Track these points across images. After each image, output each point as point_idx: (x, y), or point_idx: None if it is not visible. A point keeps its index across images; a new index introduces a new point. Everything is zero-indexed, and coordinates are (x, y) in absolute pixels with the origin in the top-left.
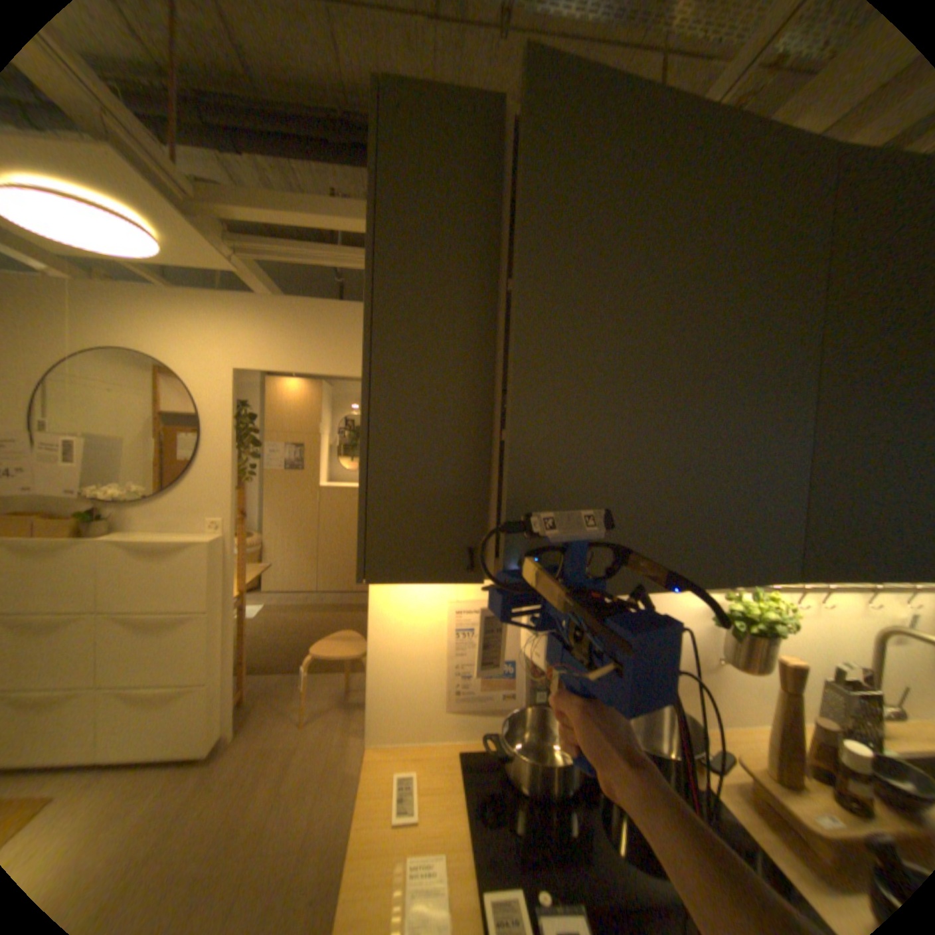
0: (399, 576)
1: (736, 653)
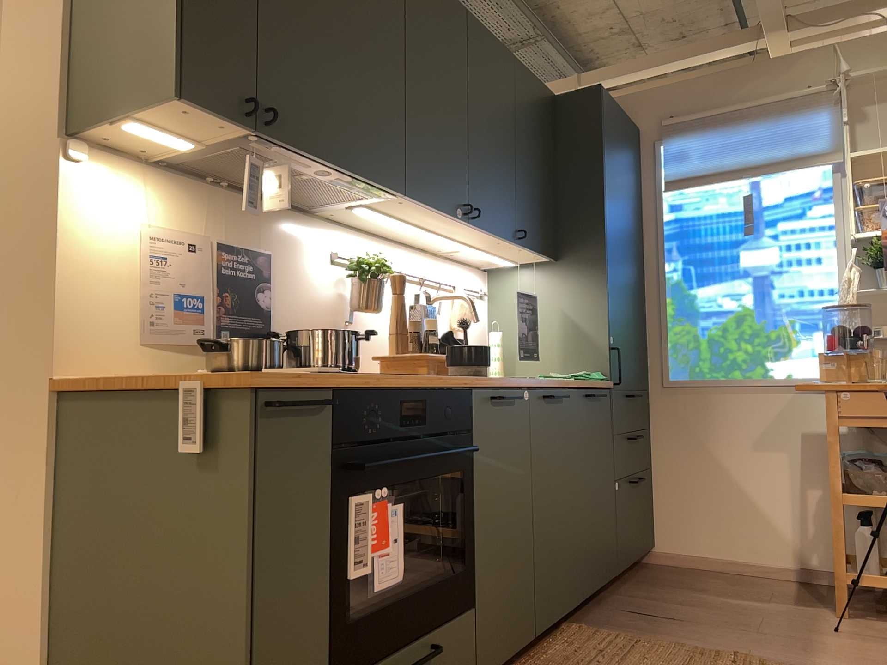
0: (200, 105)
1: (359, 300)
